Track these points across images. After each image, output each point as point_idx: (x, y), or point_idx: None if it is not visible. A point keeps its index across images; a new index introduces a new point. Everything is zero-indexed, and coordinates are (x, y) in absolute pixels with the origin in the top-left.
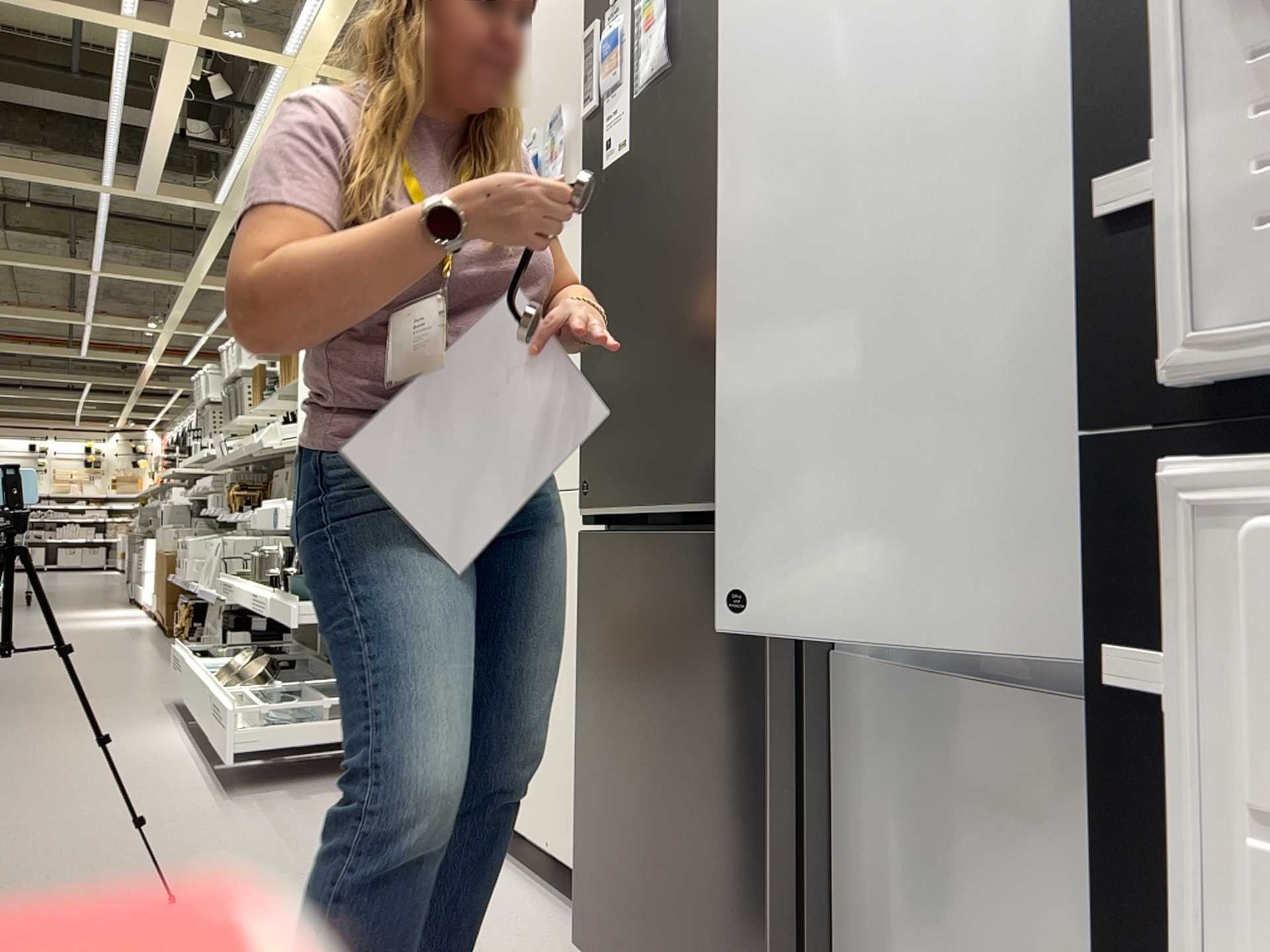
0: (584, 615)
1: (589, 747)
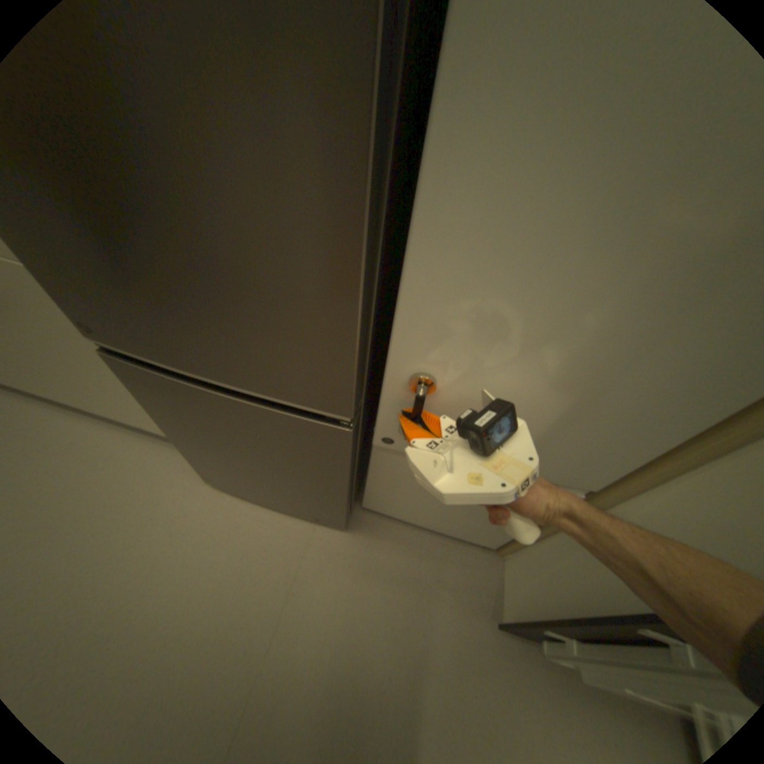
0: (140, 393)
1: (183, 441)
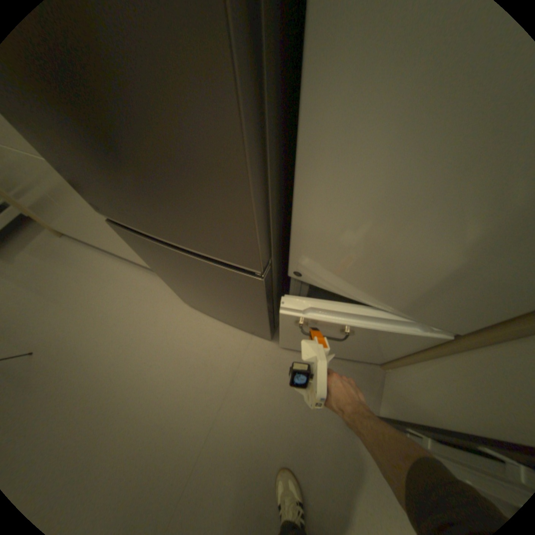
0: (134, 248)
1: (165, 278)
